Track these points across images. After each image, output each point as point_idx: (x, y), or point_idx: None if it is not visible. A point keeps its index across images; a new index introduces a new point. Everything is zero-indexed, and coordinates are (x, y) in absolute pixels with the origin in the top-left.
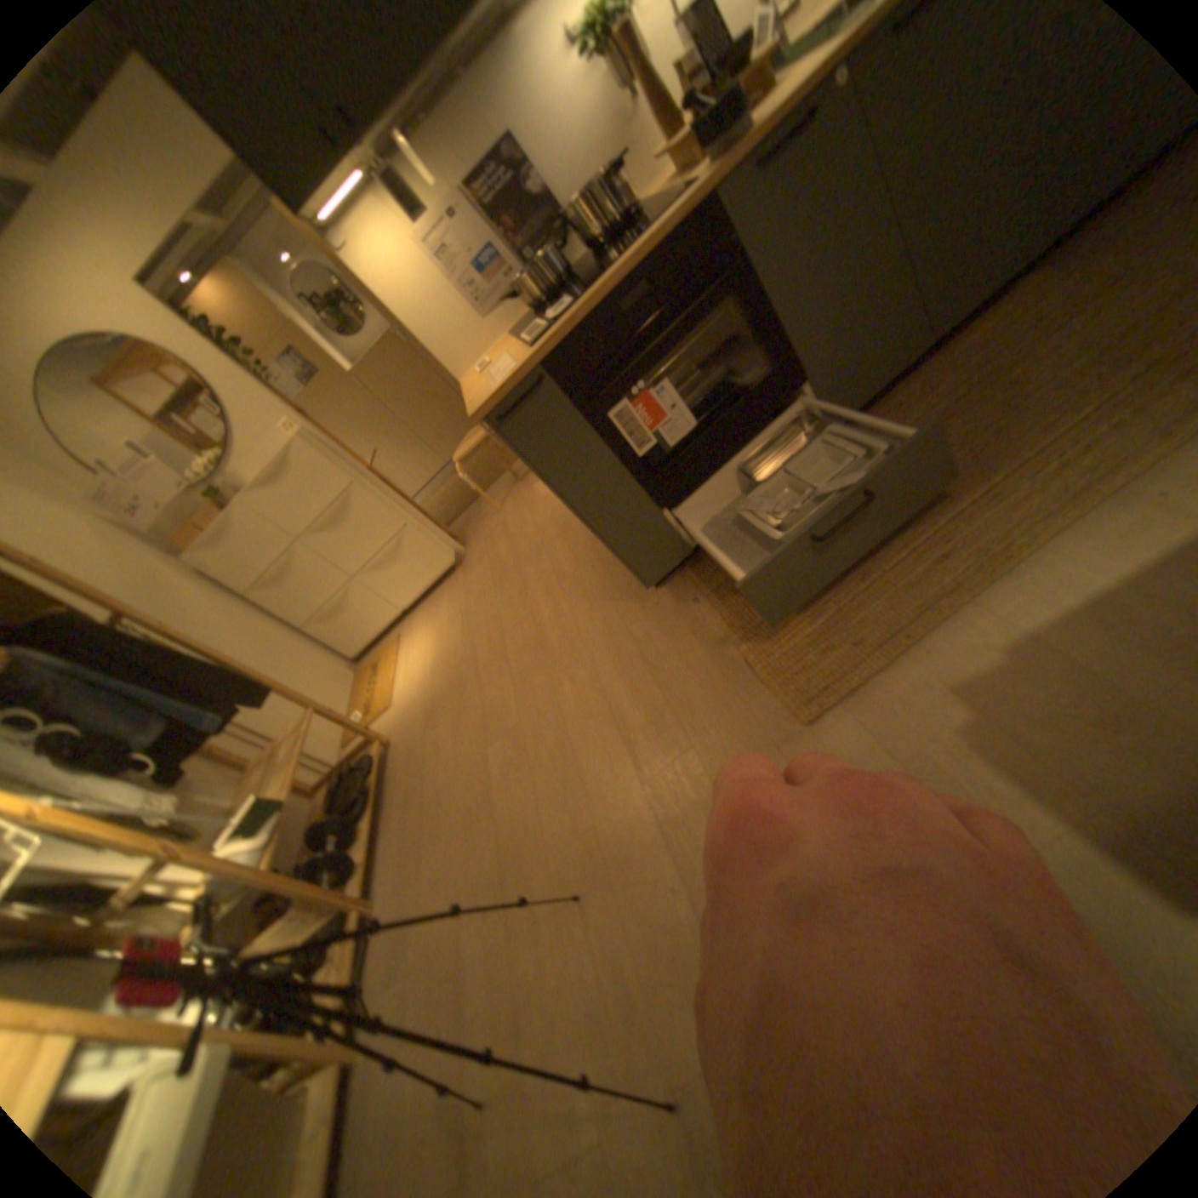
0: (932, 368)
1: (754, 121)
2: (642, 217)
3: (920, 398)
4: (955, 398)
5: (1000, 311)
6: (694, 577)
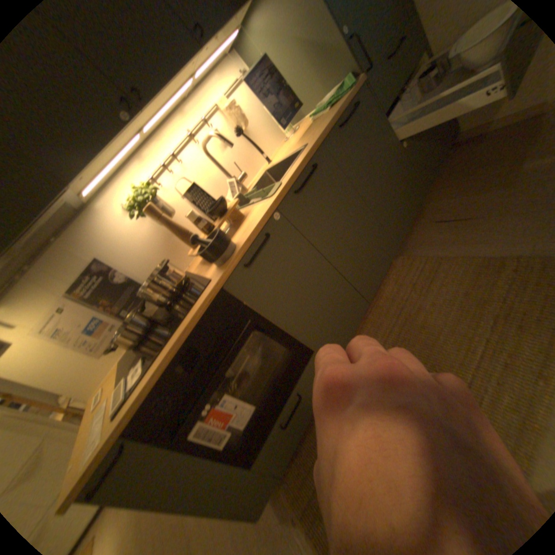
0: (373, 313)
1: (236, 242)
2: (186, 294)
3: (375, 334)
4: (396, 335)
5: (391, 278)
6: (287, 494)
